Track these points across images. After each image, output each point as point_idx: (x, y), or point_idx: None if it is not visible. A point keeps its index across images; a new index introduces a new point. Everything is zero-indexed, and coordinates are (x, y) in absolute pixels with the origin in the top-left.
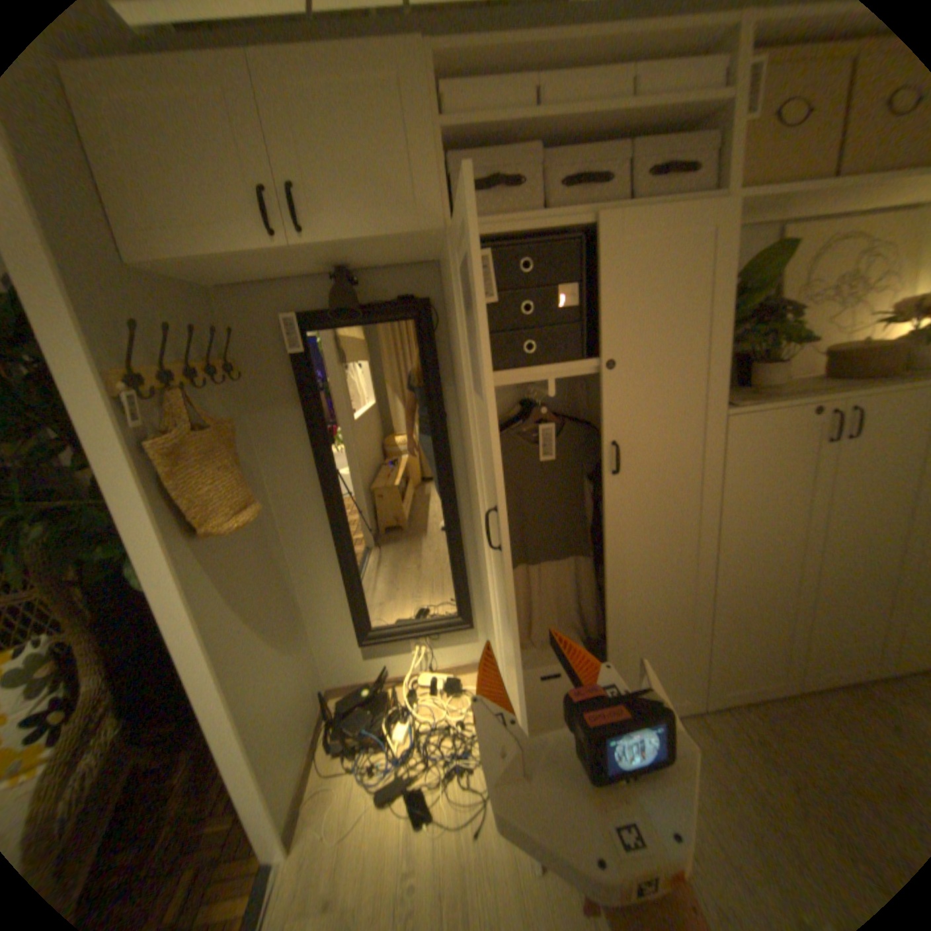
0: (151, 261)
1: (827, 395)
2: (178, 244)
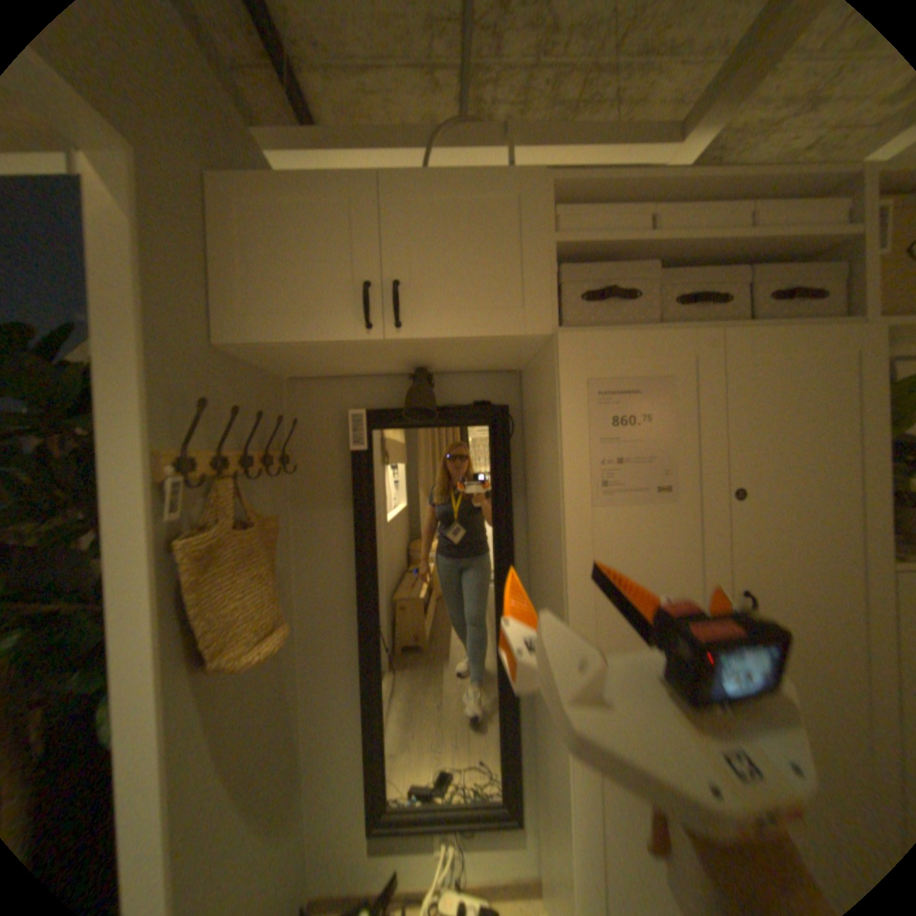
0: (236, 344)
1: None
2: (269, 330)
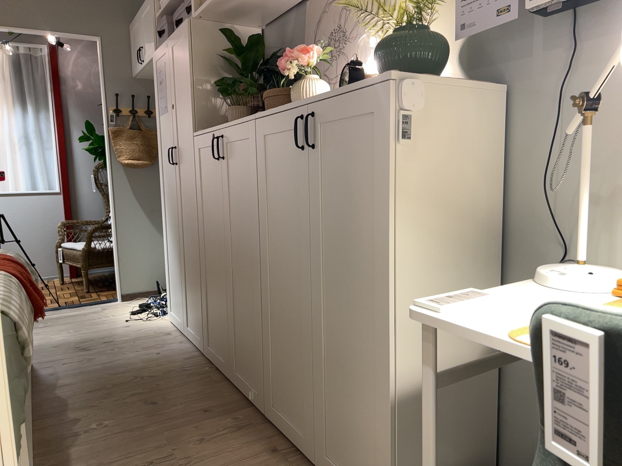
0: (134, 75)
1: (218, 126)
2: (135, 69)
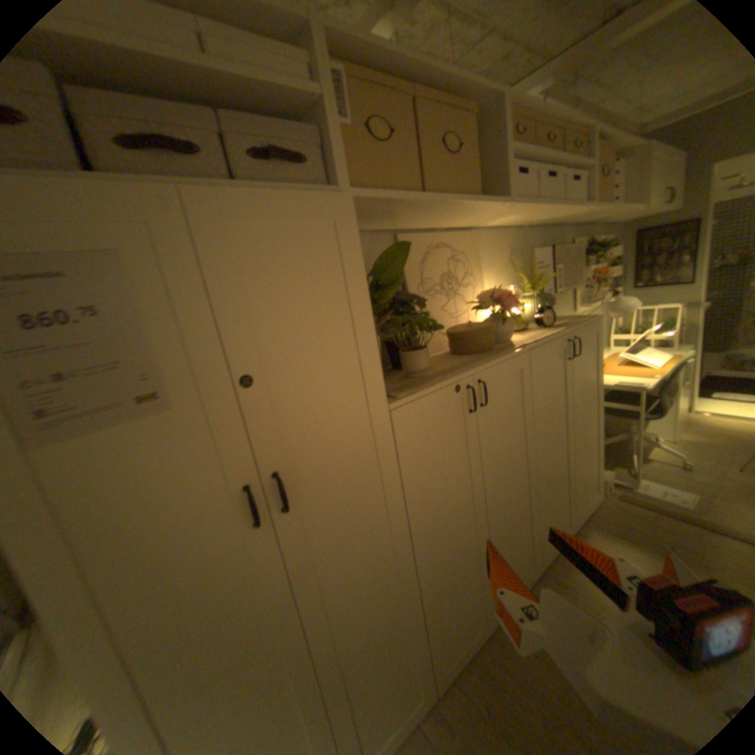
0: None
1: (459, 372)
2: None
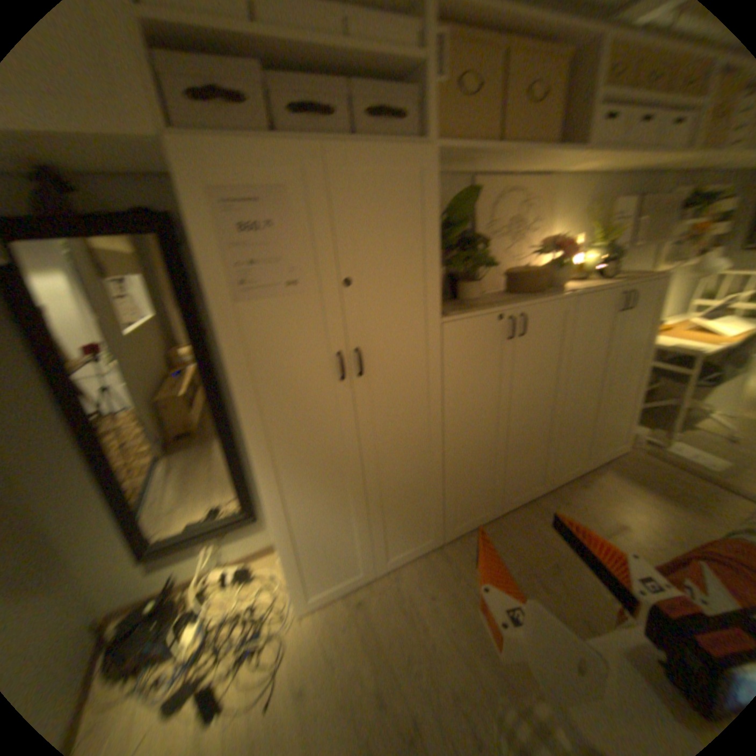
0: None
1: (506, 304)
2: None
